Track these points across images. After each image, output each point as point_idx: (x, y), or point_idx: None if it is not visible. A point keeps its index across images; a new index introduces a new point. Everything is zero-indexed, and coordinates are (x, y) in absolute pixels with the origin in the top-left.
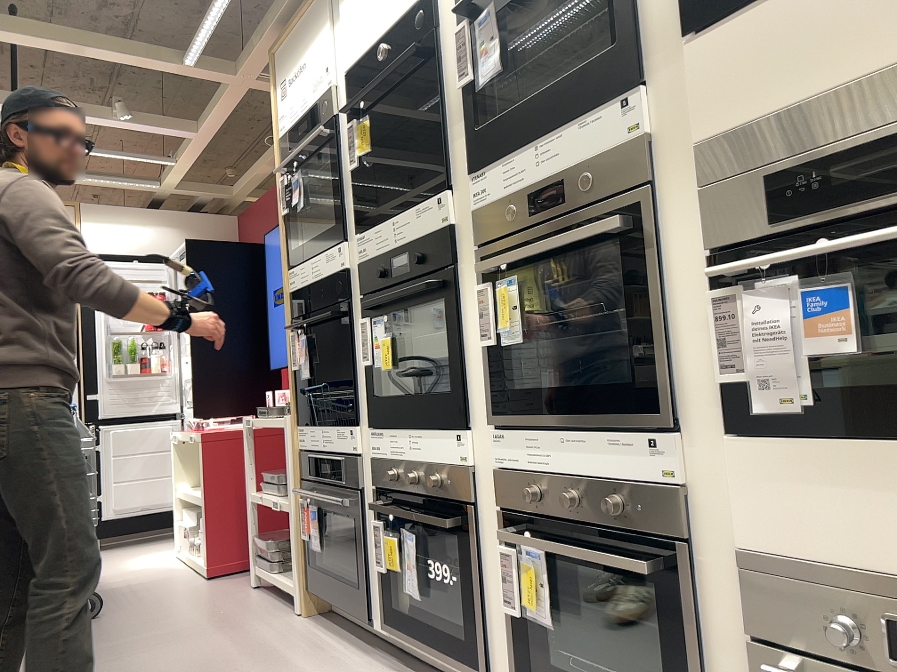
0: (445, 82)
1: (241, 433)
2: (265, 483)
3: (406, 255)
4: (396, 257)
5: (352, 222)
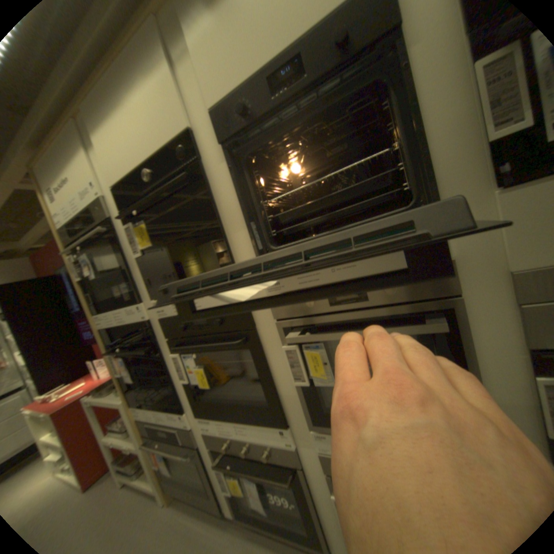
0: (219, 200)
1: (81, 399)
2: (111, 430)
3: (206, 317)
4: (197, 317)
5: (146, 290)
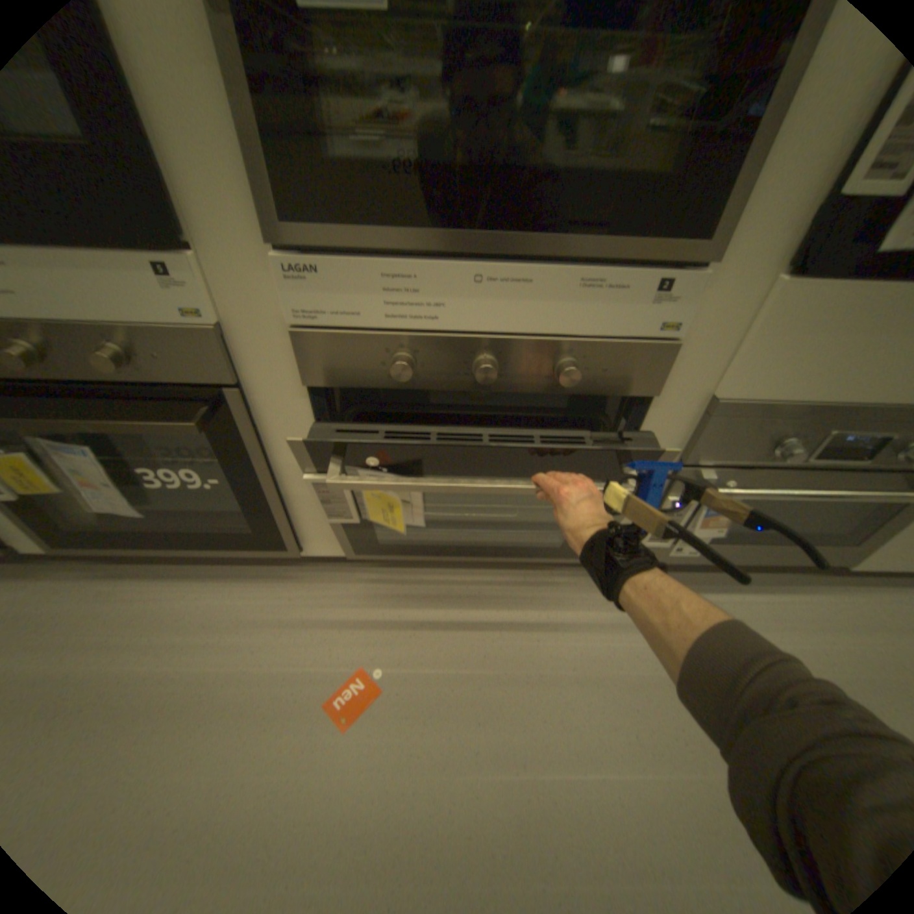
0: None
1: None
2: None
3: None
4: None
5: None
